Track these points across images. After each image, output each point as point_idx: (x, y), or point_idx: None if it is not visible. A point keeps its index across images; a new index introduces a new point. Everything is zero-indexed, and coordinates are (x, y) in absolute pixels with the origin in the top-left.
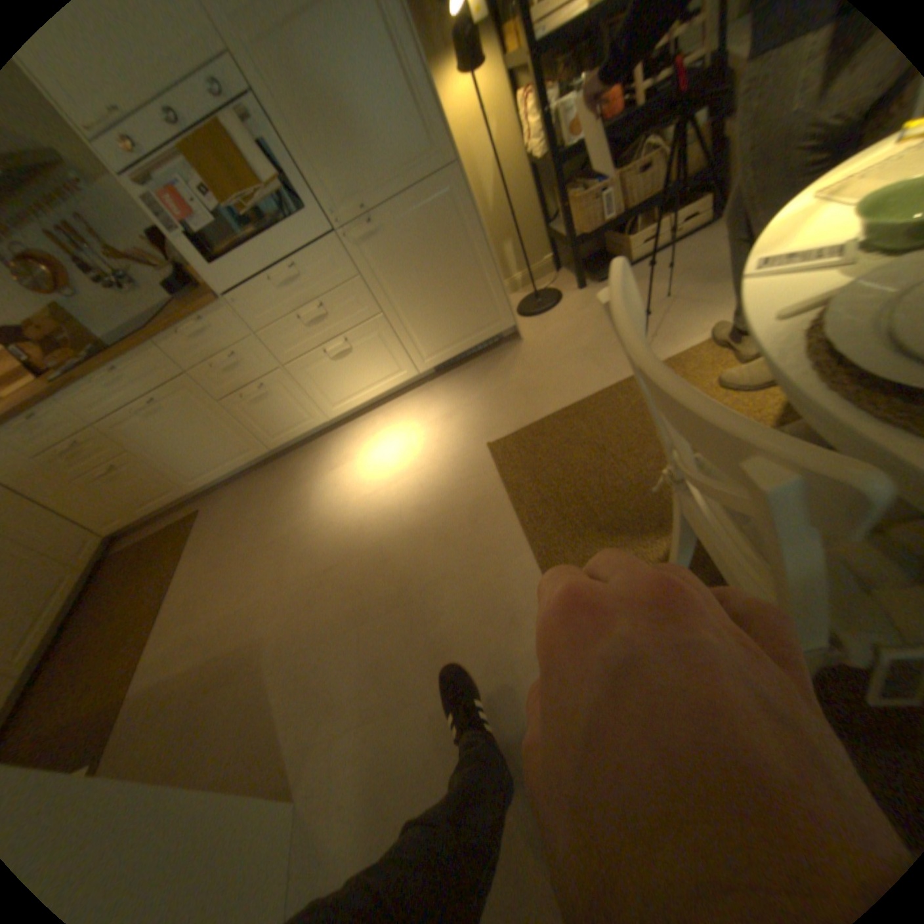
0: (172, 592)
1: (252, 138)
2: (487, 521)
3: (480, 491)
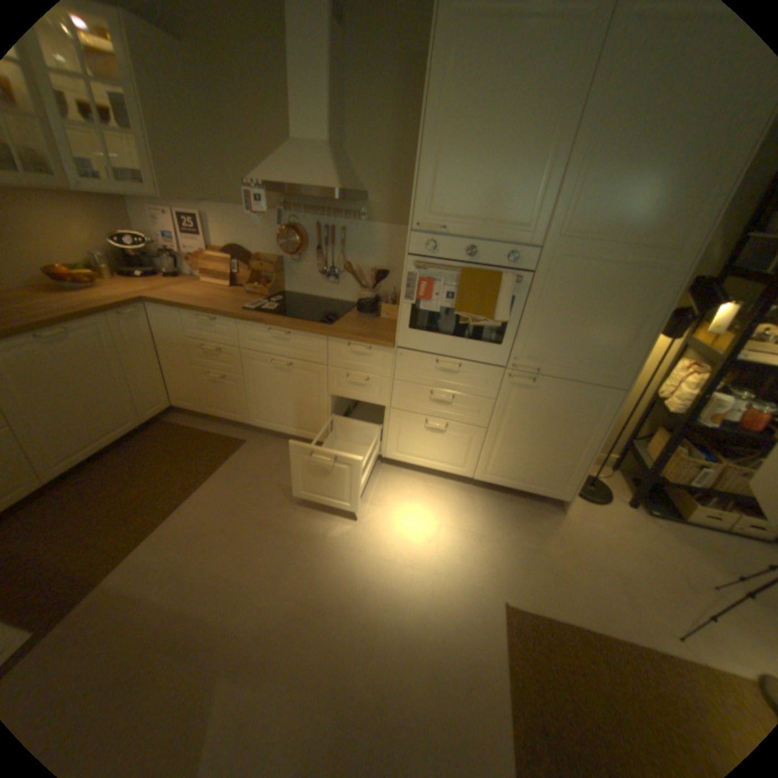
0: (187, 504)
1: (509, 297)
2: (479, 701)
3: (483, 655)
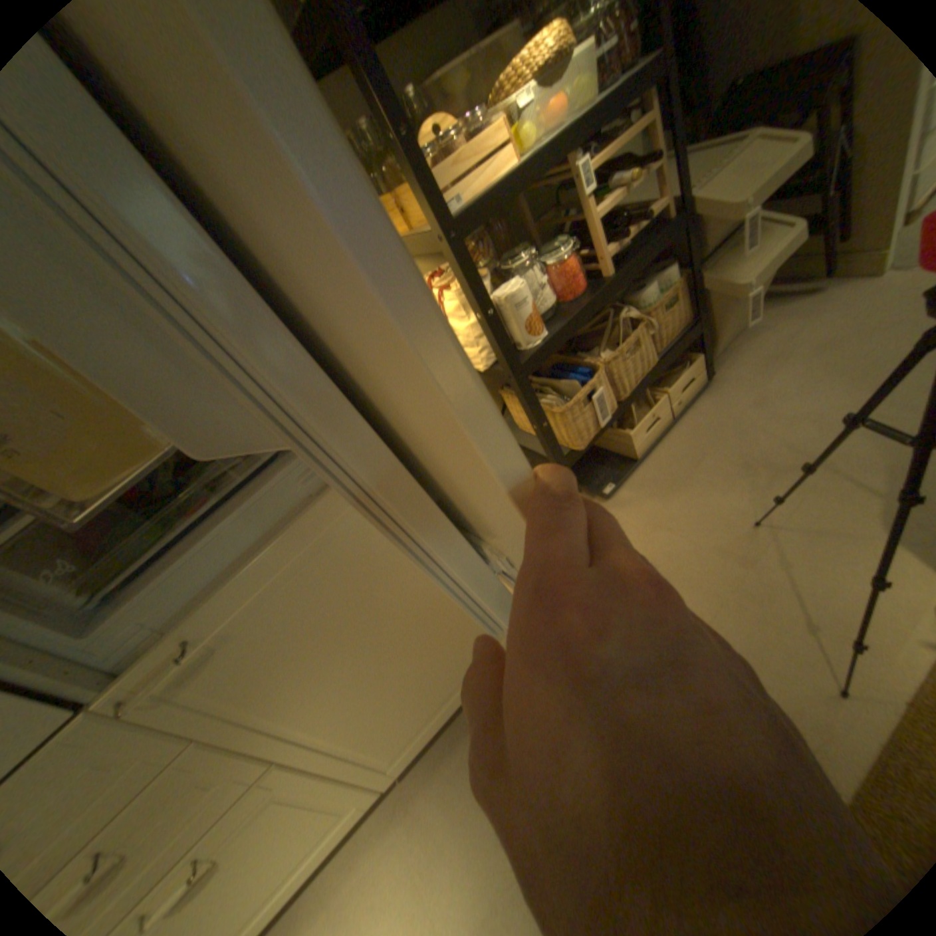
0: None
1: None
2: None
3: None
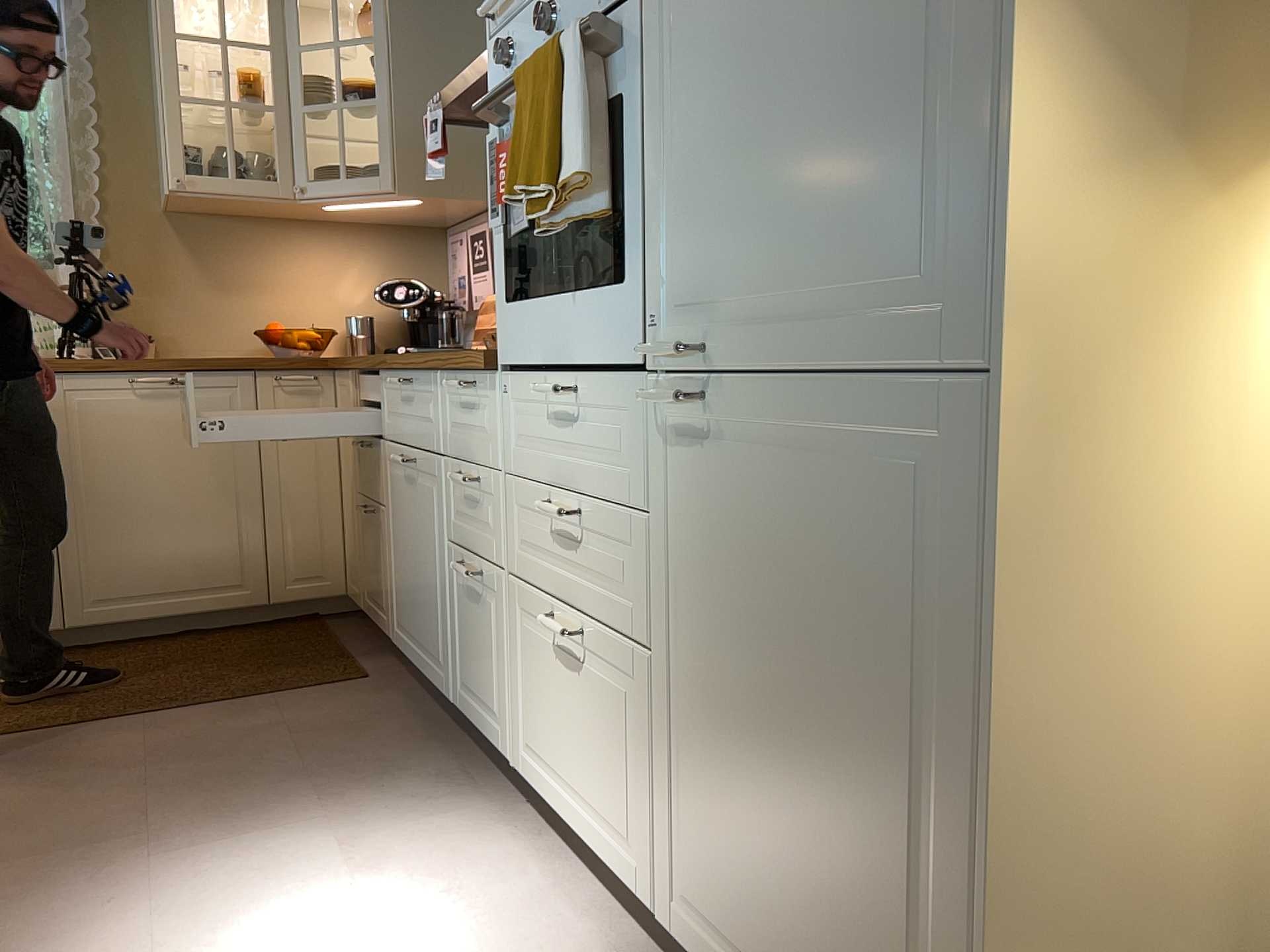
0: (139, 721)
1: (584, 89)
2: None
3: None
